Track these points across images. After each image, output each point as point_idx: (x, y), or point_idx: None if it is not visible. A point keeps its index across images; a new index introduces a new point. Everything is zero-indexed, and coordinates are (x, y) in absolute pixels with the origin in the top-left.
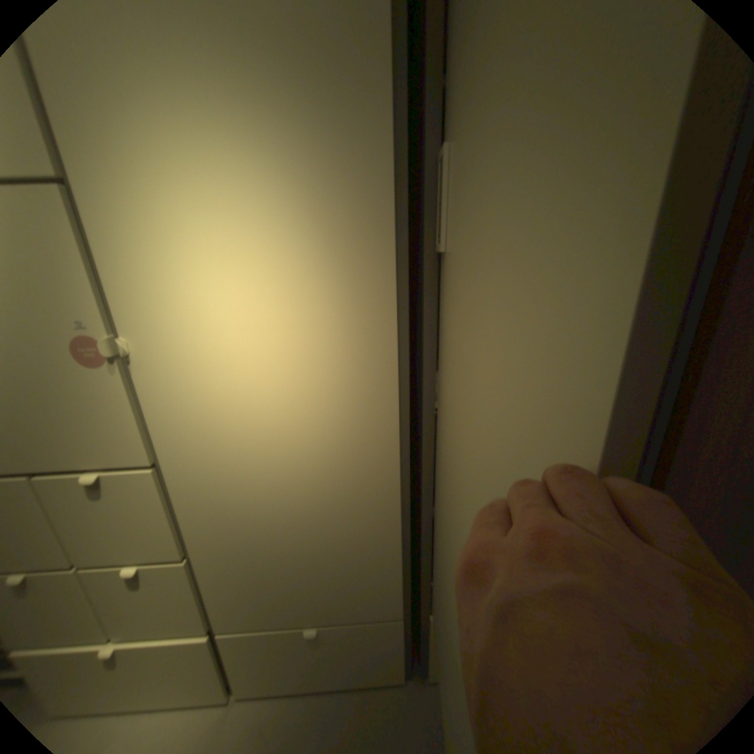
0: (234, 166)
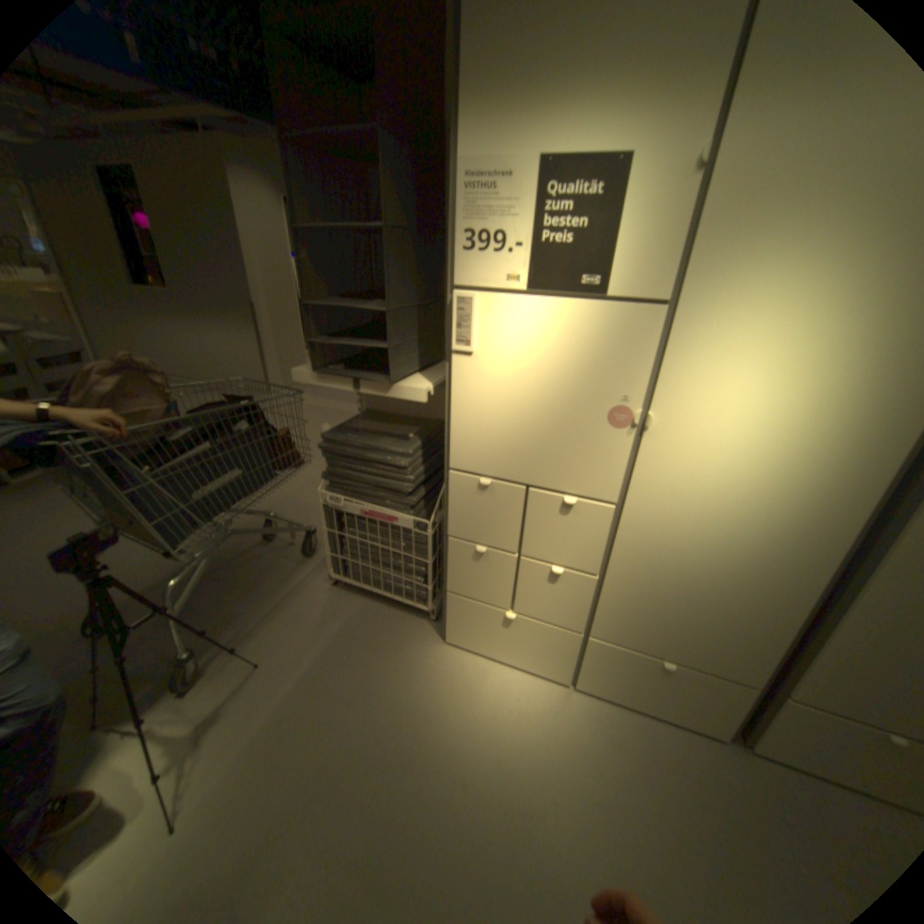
0: (825, 305)
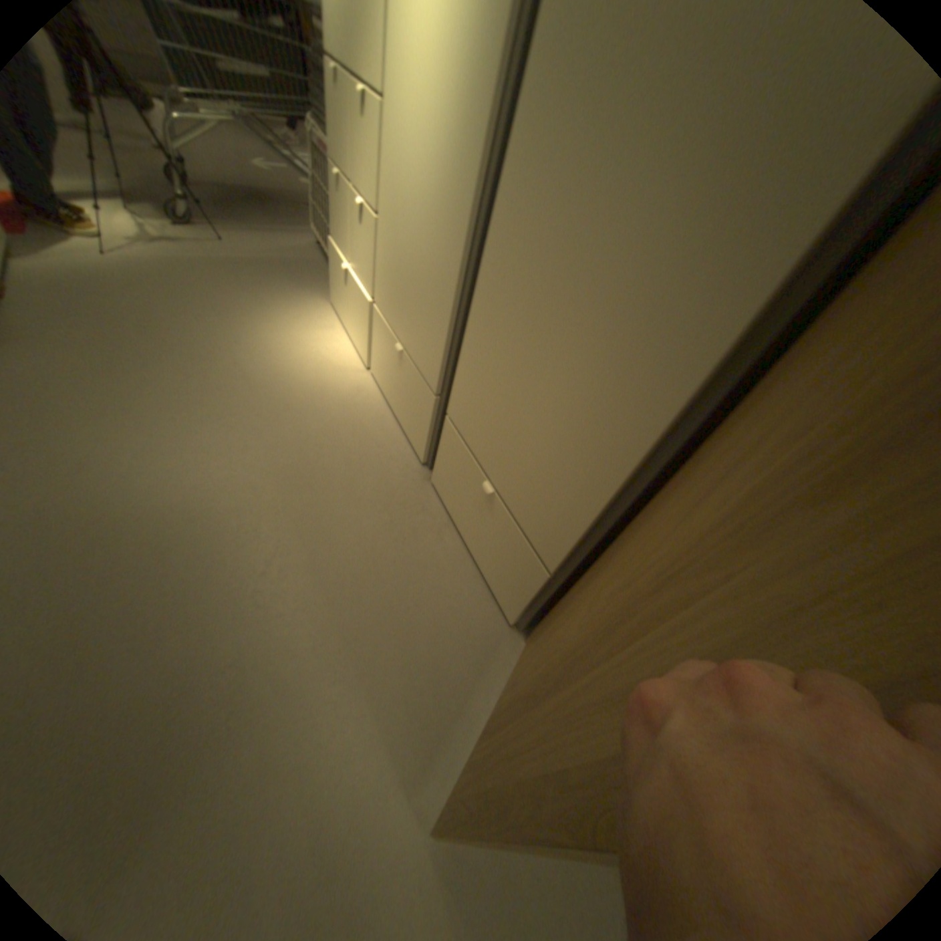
0: None
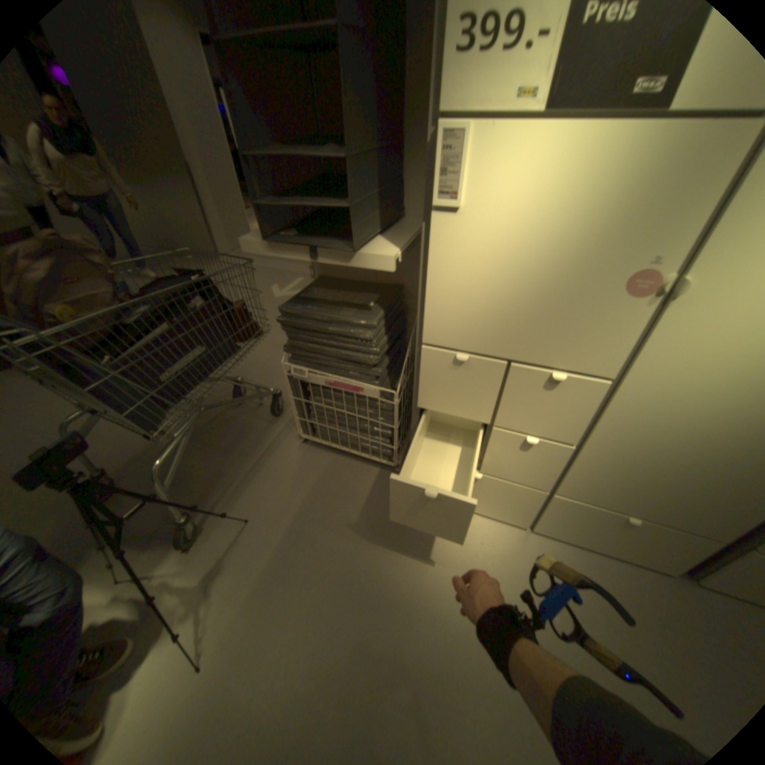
0: None
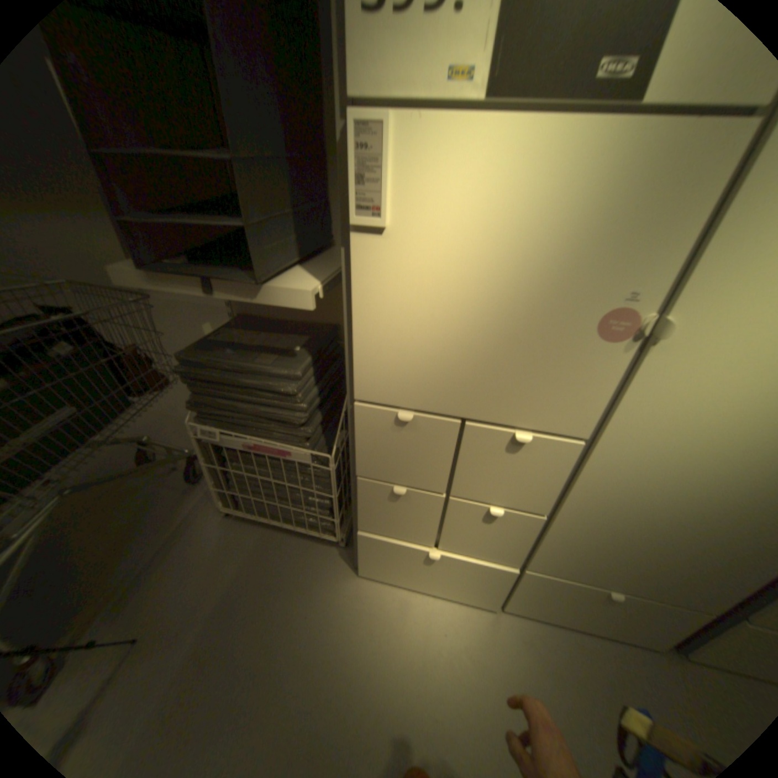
0: None
